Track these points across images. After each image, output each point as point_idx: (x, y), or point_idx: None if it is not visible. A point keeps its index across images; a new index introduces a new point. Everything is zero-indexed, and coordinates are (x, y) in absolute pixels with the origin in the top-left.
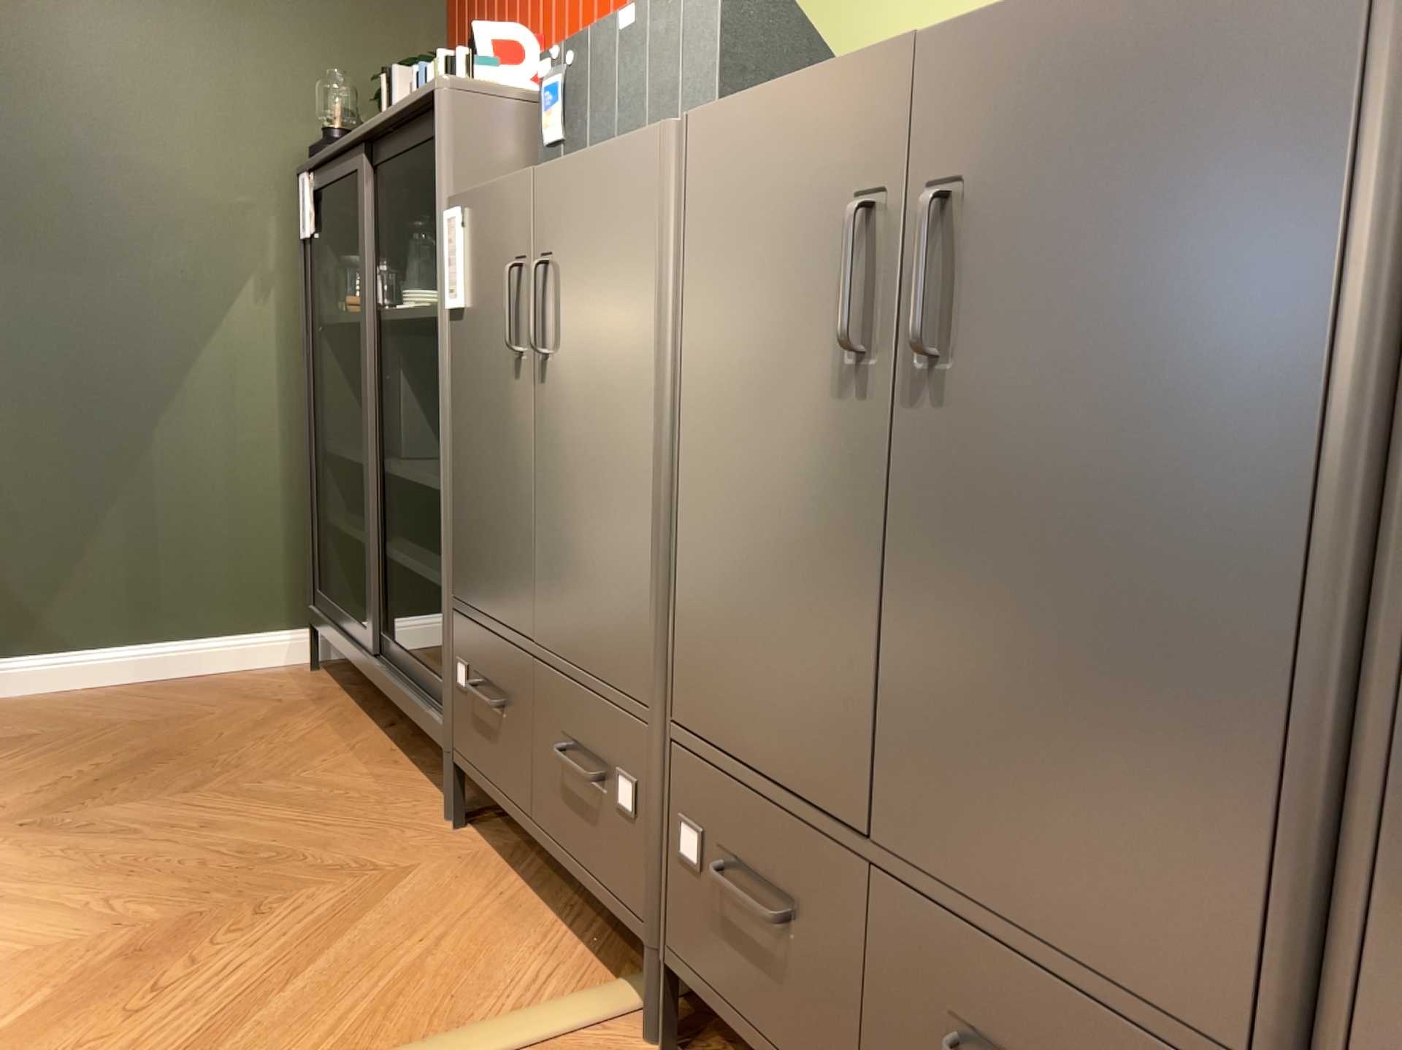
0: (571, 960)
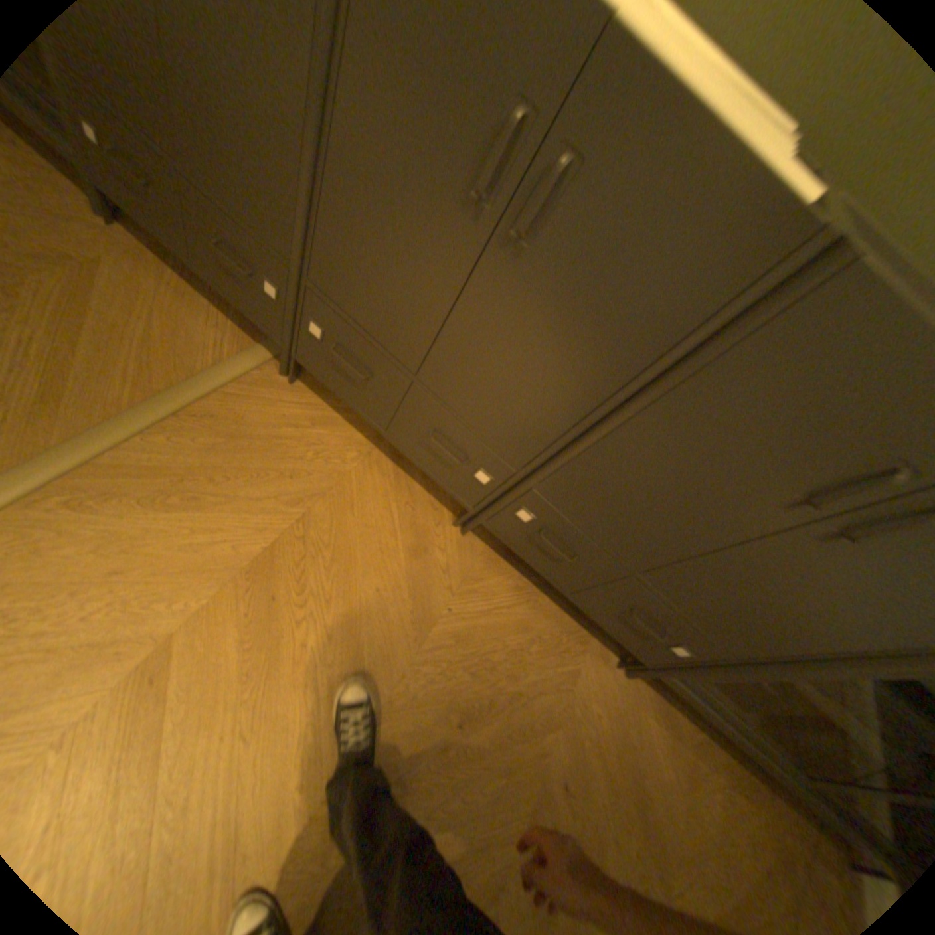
0: (228, 329)
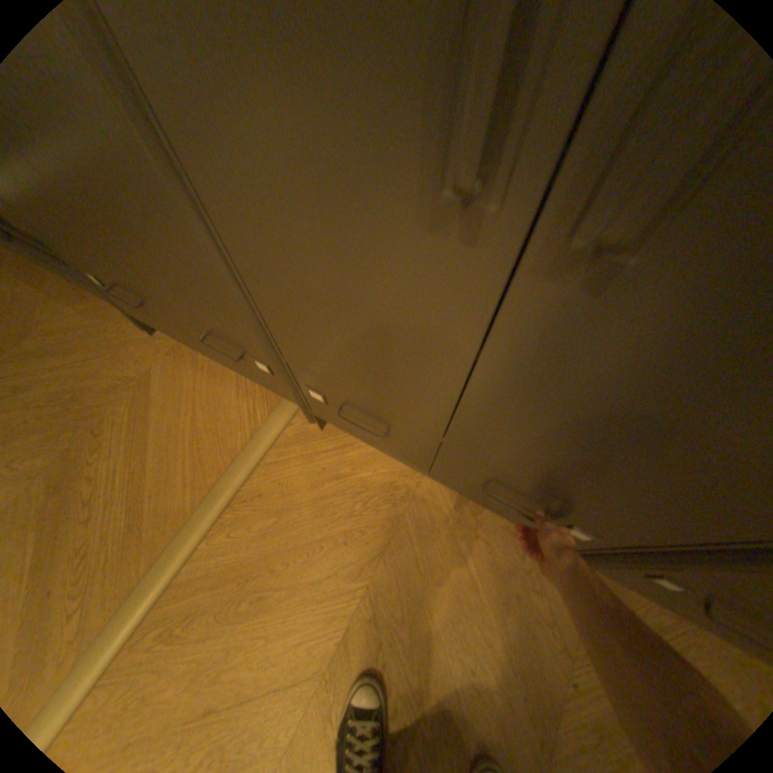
0: (256, 393)
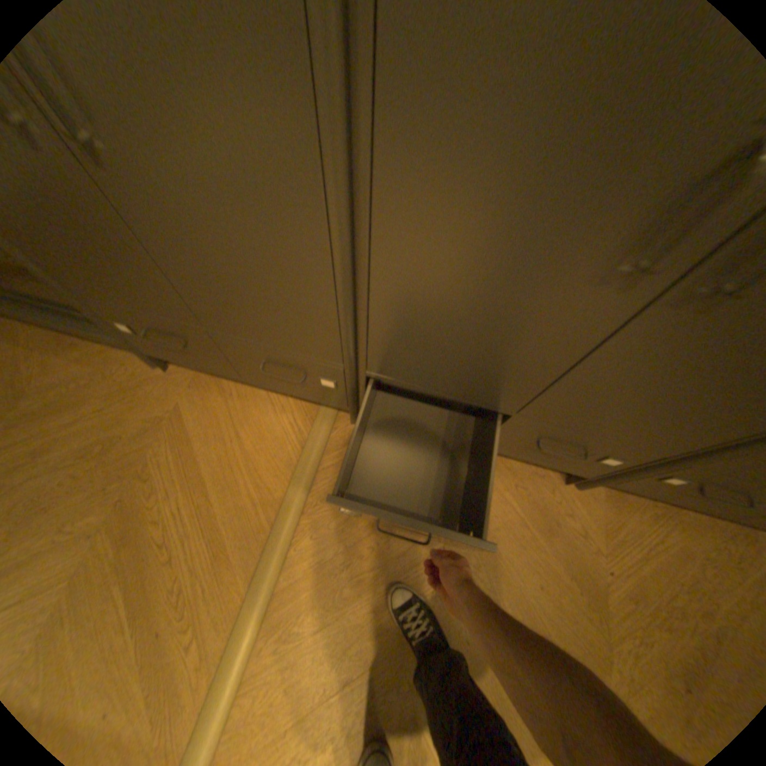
0: (292, 407)
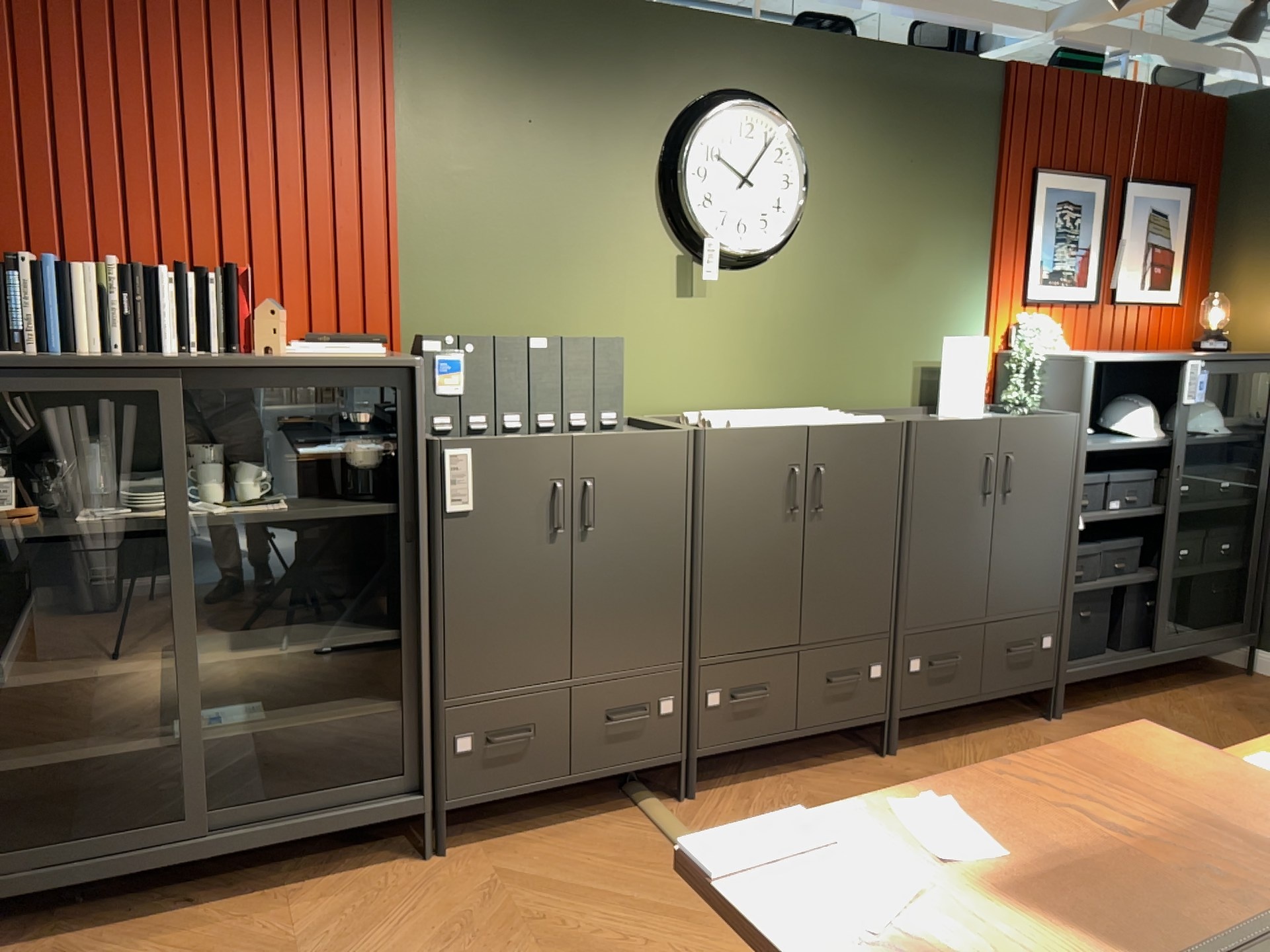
0: (612, 818)
